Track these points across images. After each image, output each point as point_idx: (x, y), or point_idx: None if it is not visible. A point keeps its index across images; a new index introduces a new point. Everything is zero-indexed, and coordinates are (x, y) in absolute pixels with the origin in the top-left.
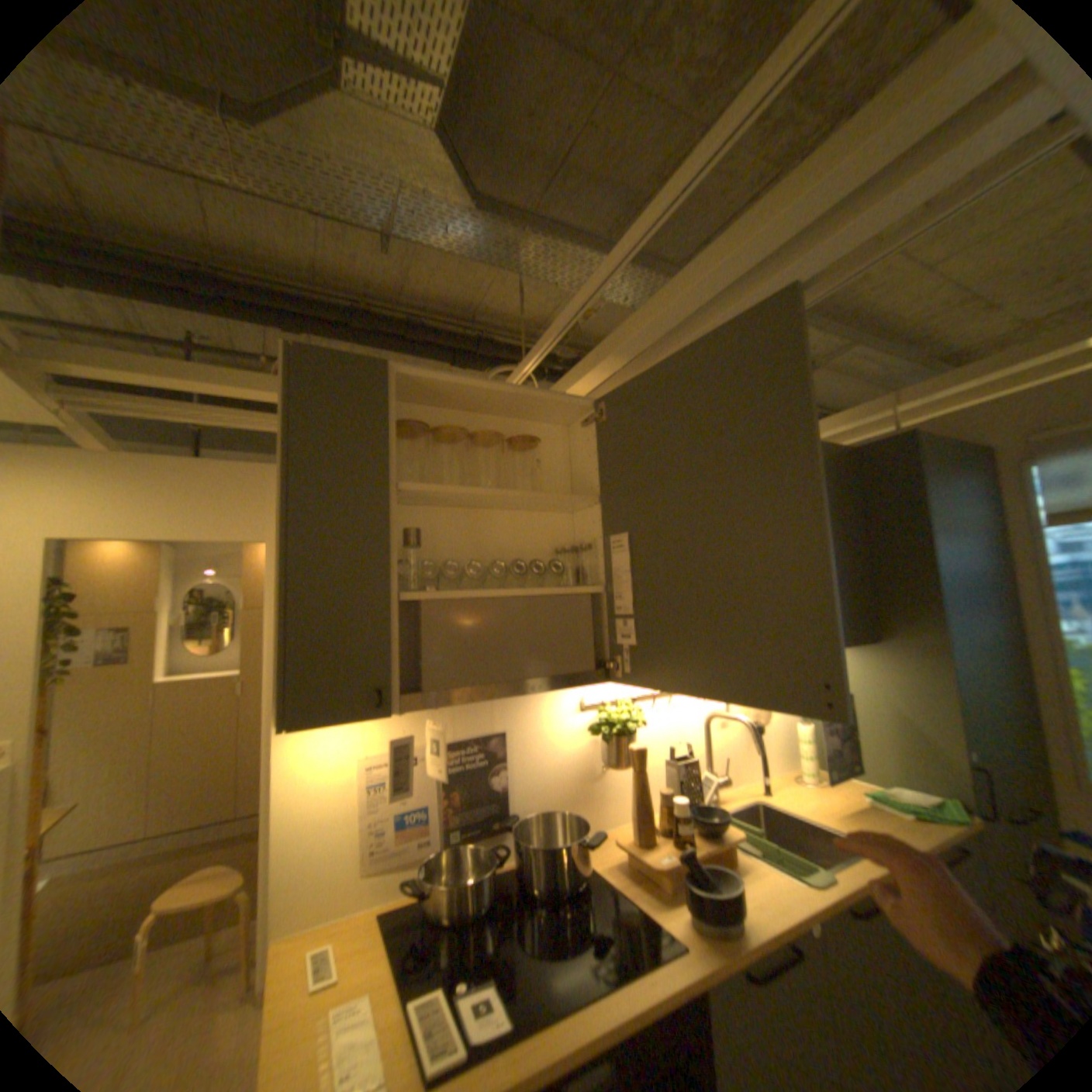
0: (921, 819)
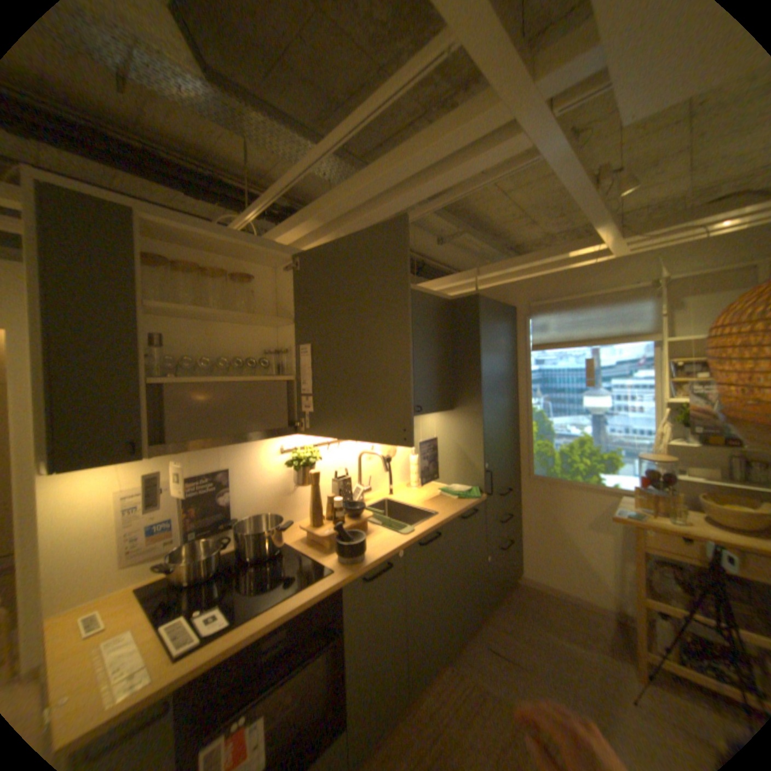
0: (460, 498)
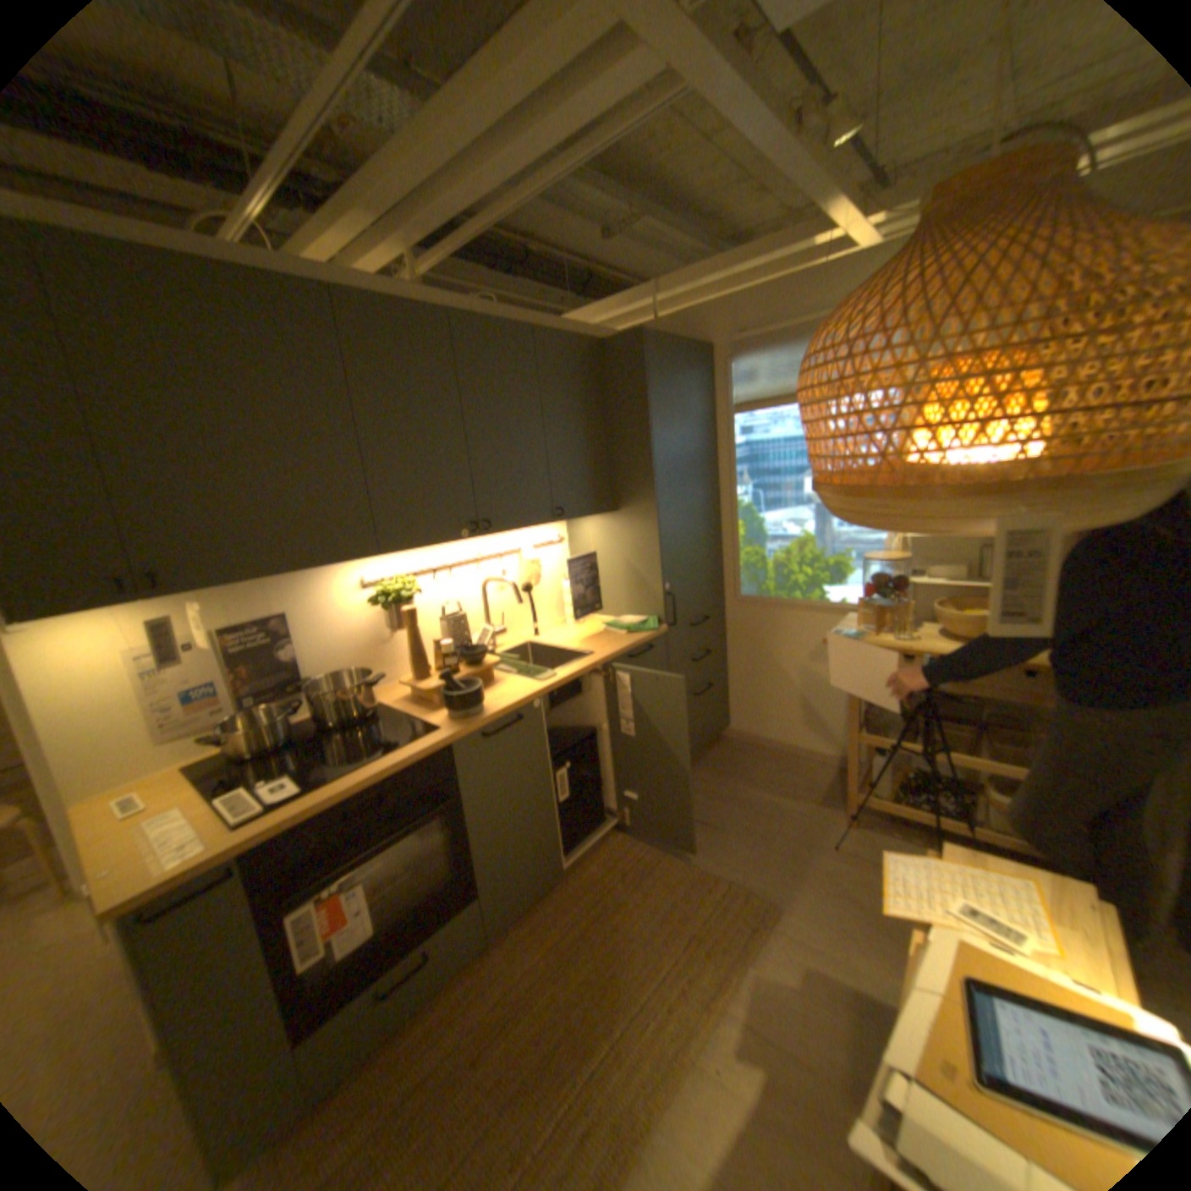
0: (630, 632)
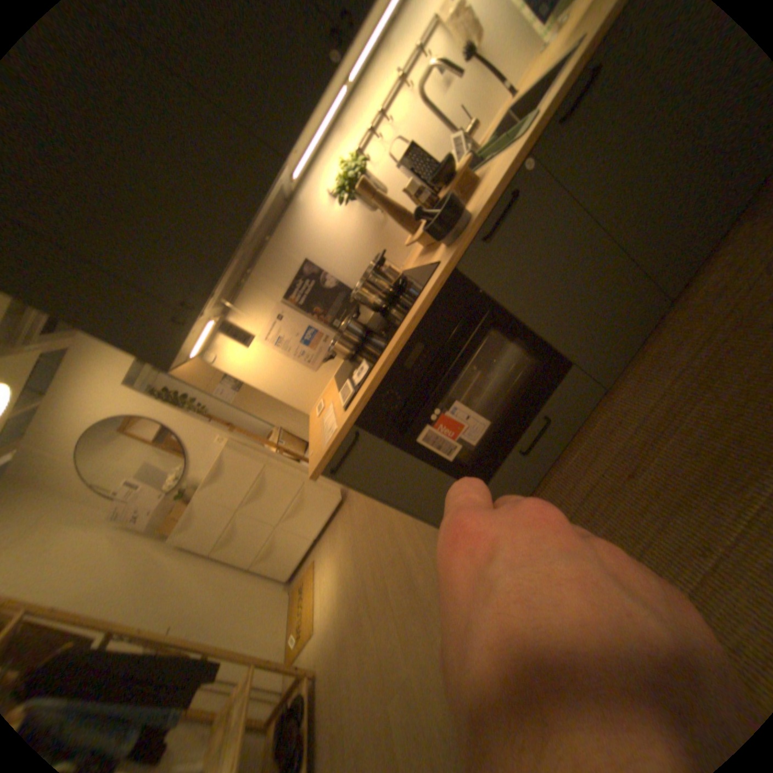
0: None
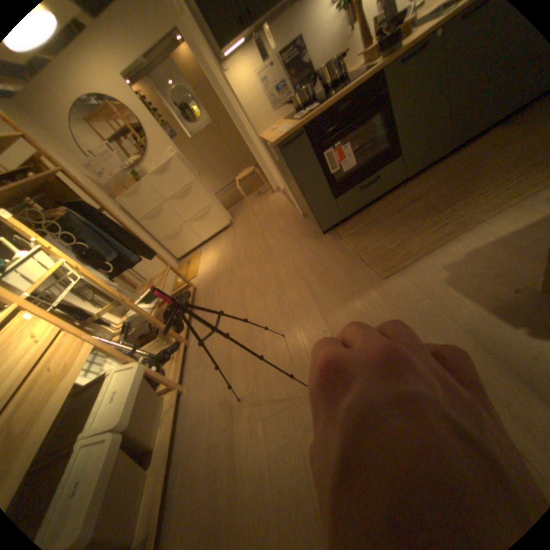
0: None
